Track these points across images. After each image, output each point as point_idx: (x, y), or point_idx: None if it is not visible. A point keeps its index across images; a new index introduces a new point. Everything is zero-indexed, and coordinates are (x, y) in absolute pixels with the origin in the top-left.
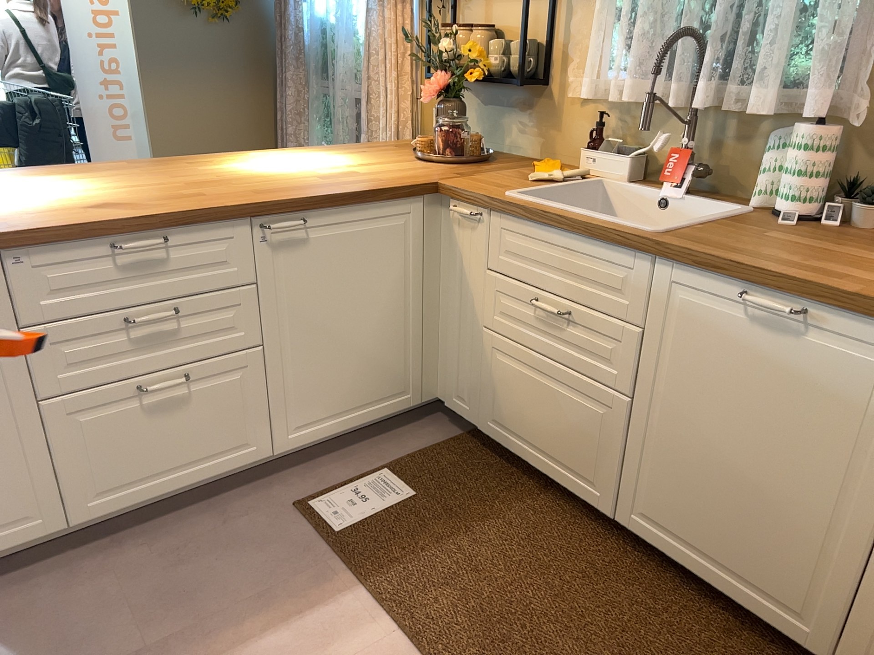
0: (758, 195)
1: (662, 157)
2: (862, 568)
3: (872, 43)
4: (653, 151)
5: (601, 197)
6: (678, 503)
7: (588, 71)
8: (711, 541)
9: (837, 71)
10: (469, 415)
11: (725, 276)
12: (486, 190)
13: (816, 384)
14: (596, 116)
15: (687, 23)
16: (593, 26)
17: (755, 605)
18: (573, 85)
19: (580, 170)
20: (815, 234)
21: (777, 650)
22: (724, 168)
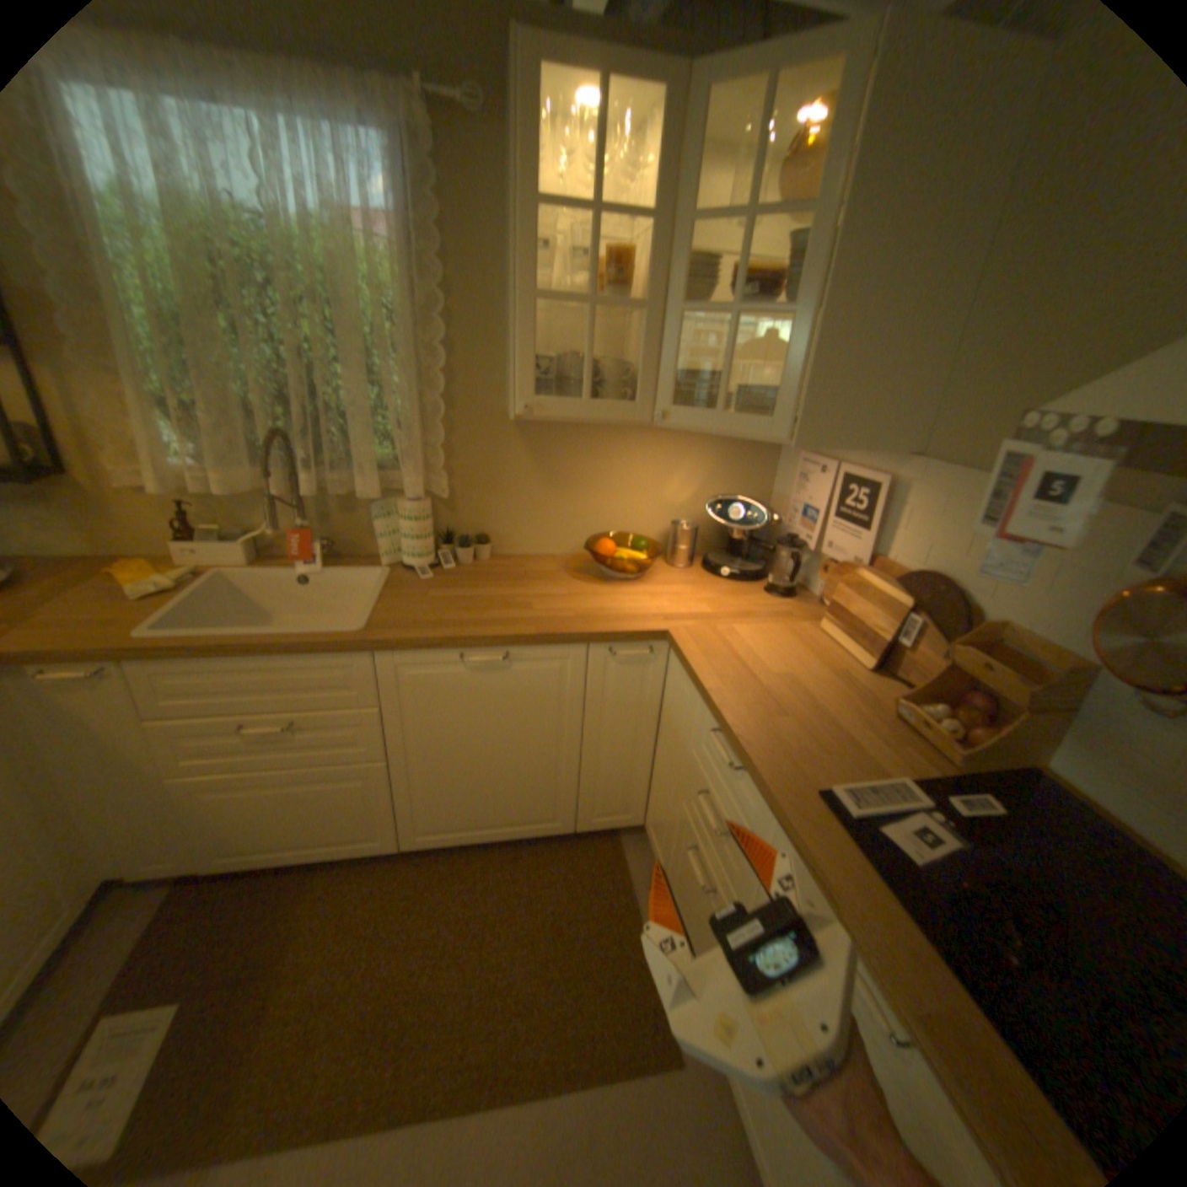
0: (387, 554)
1: (272, 533)
2: (577, 775)
3: (430, 436)
4: (268, 533)
5: (228, 587)
6: (452, 809)
7: (133, 456)
8: (484, 817)
9: (422, 462)
10: (177, 870)
11: (444, 648)
12: (97, 640)
13: (526, 693)
14: (167, 502)
15: (265, 418)
16: (134, 414)
17: (524, 833)
18: (119, 473)
19: (178, 563)
20: (453, 580)
21: (540, 846)
22: (341, 534)
